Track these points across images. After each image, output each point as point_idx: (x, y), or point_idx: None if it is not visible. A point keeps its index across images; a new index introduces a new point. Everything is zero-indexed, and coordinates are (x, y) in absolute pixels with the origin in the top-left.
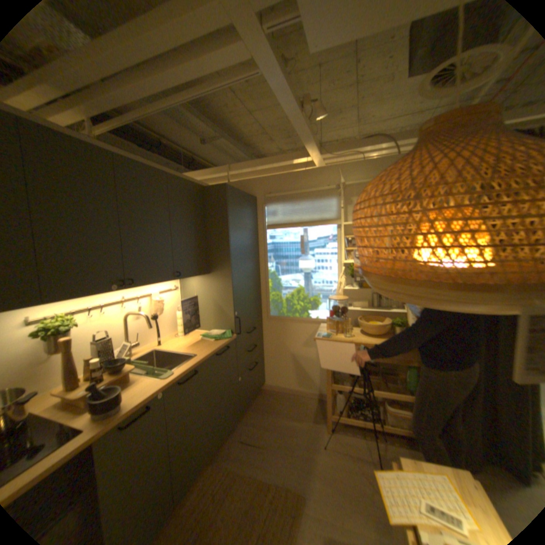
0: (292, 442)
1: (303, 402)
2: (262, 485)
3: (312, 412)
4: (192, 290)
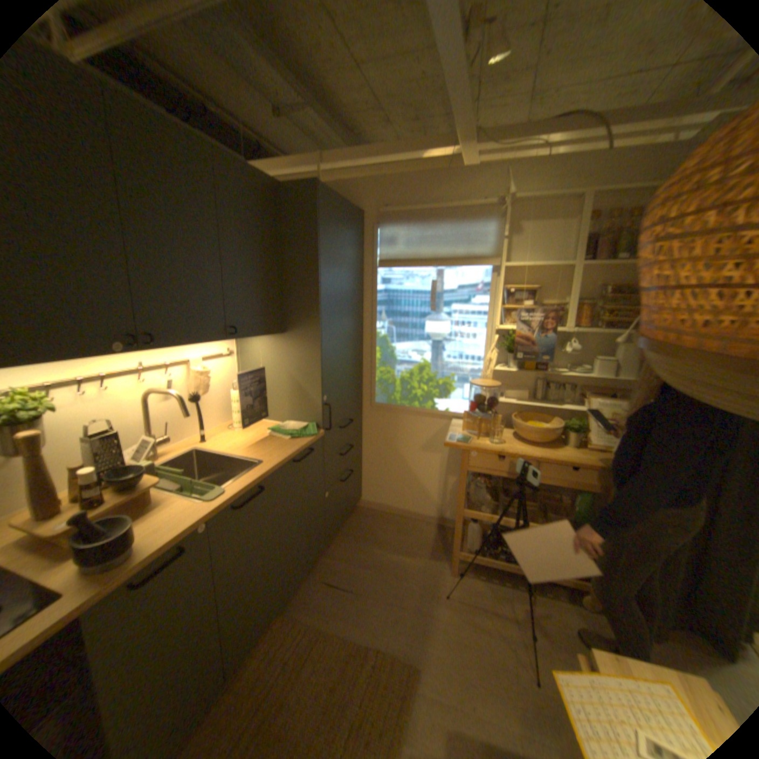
0: (400, 587)
1: (416, 528)
2: (357, 650)
3: (429, 543)
4: (257, 359)
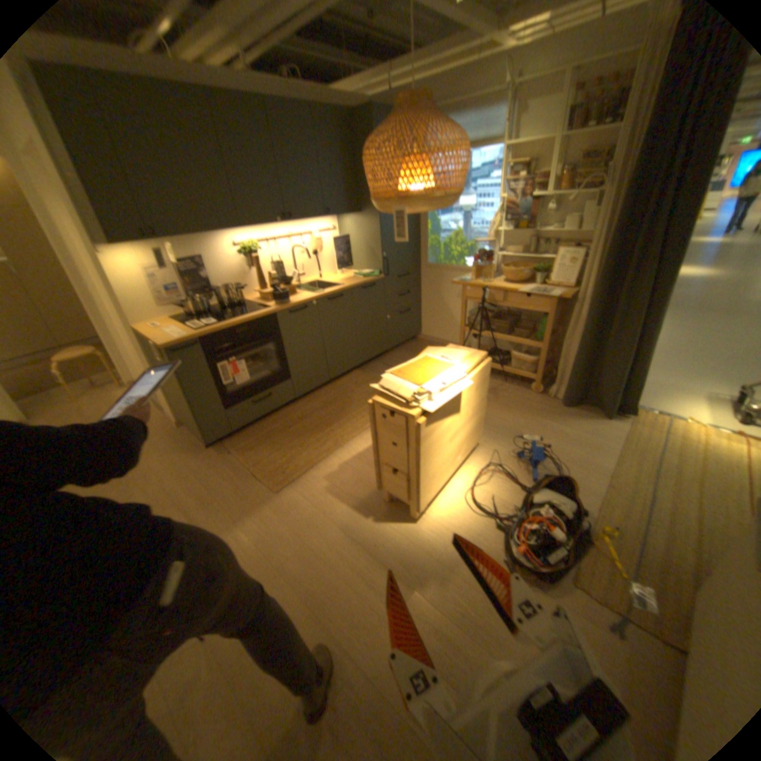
0: None
1: None
2: None
3: None
4: (347, 232)
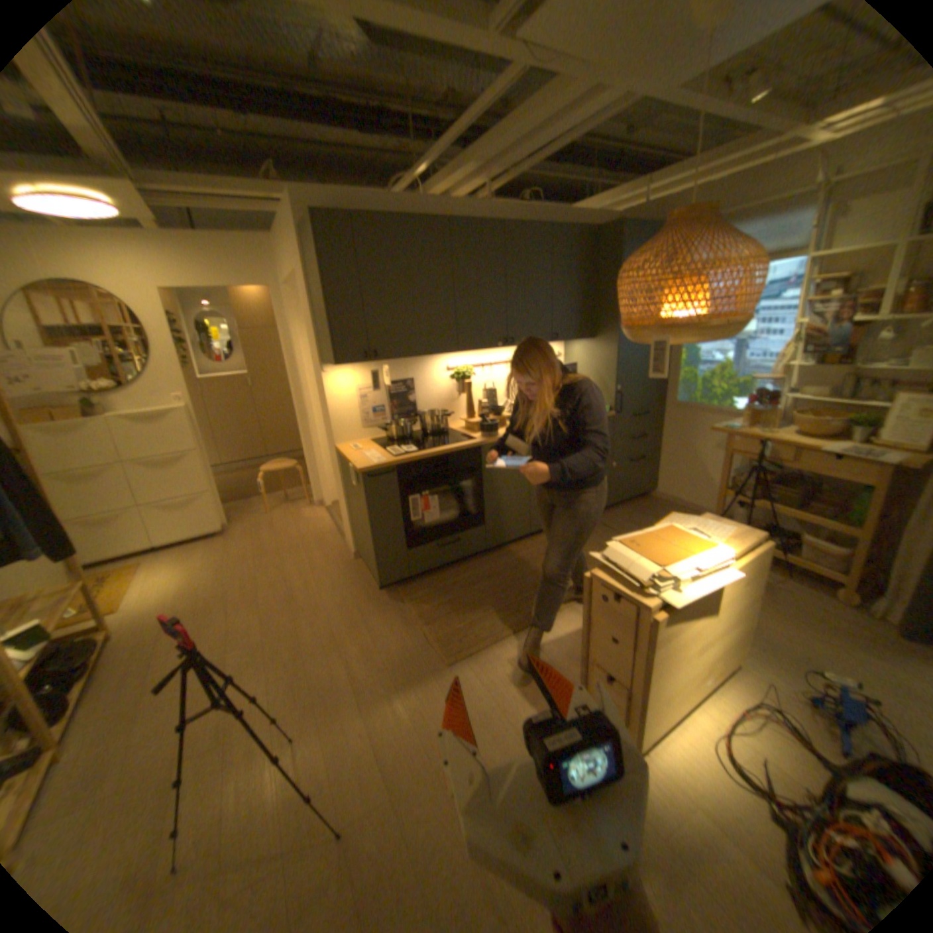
0: None
1: None
2: None
3: None
4: (573, 358)
